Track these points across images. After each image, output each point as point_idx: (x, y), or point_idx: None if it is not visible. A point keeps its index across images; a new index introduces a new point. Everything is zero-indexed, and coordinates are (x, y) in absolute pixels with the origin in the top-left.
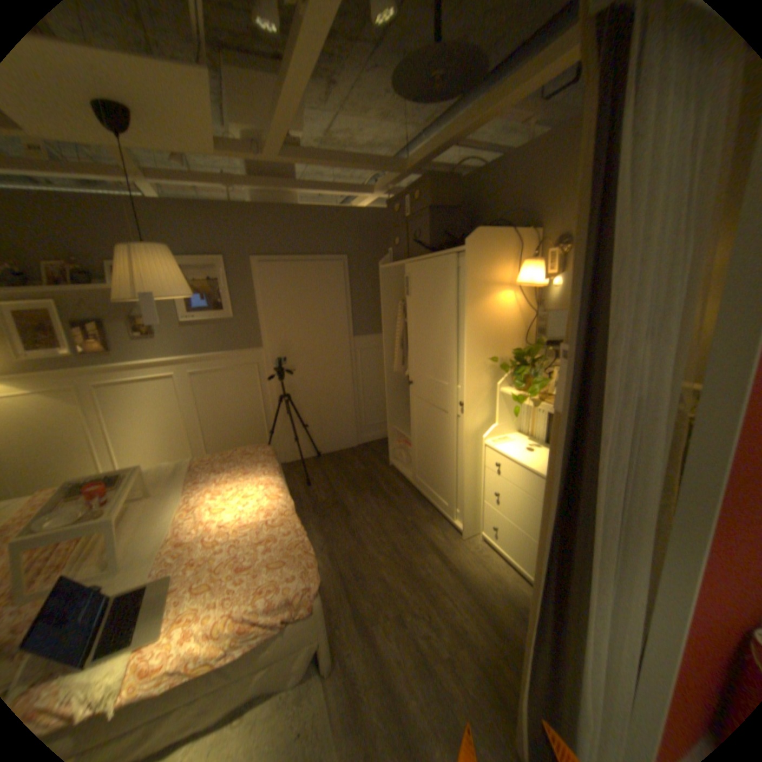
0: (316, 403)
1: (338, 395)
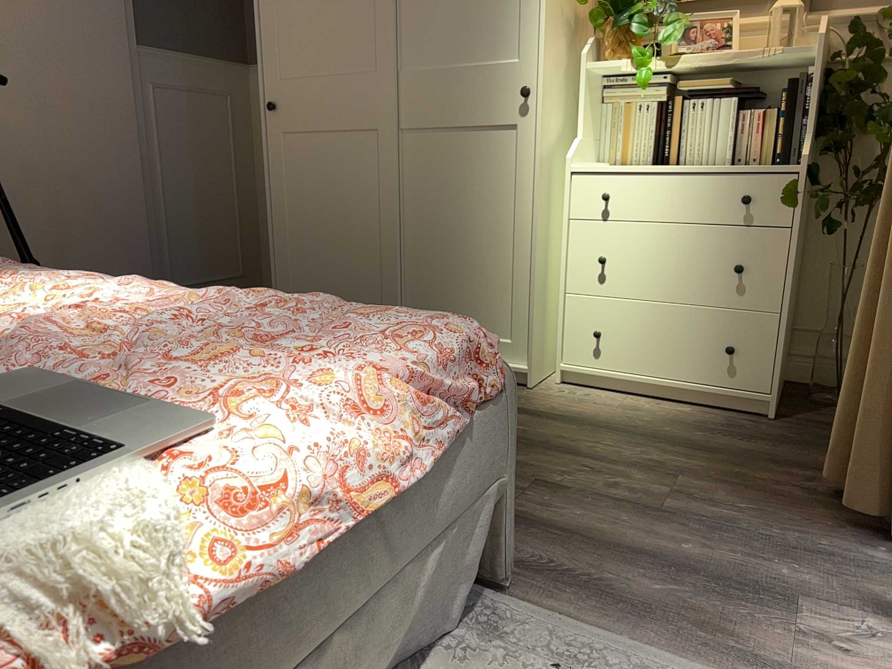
0: (51, 210)
1: (109, 194)
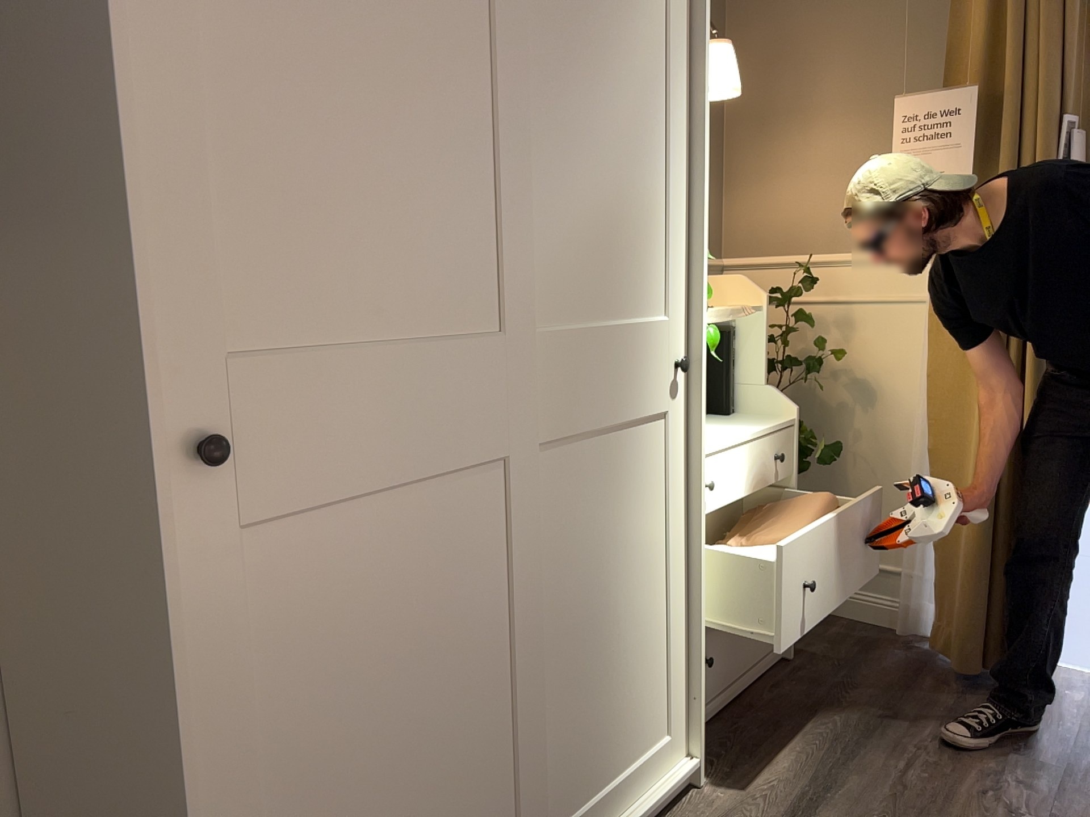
0: None
1: None
